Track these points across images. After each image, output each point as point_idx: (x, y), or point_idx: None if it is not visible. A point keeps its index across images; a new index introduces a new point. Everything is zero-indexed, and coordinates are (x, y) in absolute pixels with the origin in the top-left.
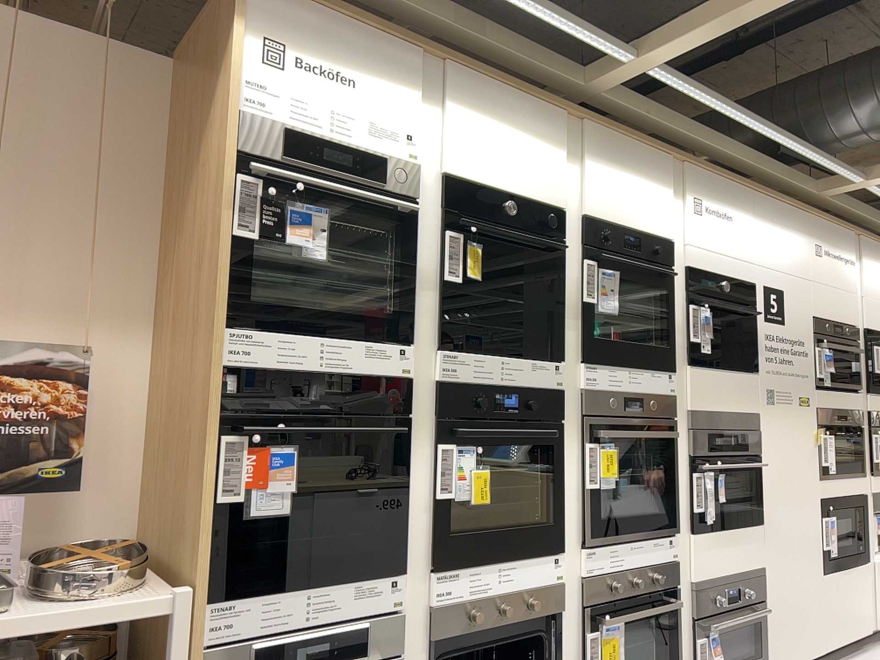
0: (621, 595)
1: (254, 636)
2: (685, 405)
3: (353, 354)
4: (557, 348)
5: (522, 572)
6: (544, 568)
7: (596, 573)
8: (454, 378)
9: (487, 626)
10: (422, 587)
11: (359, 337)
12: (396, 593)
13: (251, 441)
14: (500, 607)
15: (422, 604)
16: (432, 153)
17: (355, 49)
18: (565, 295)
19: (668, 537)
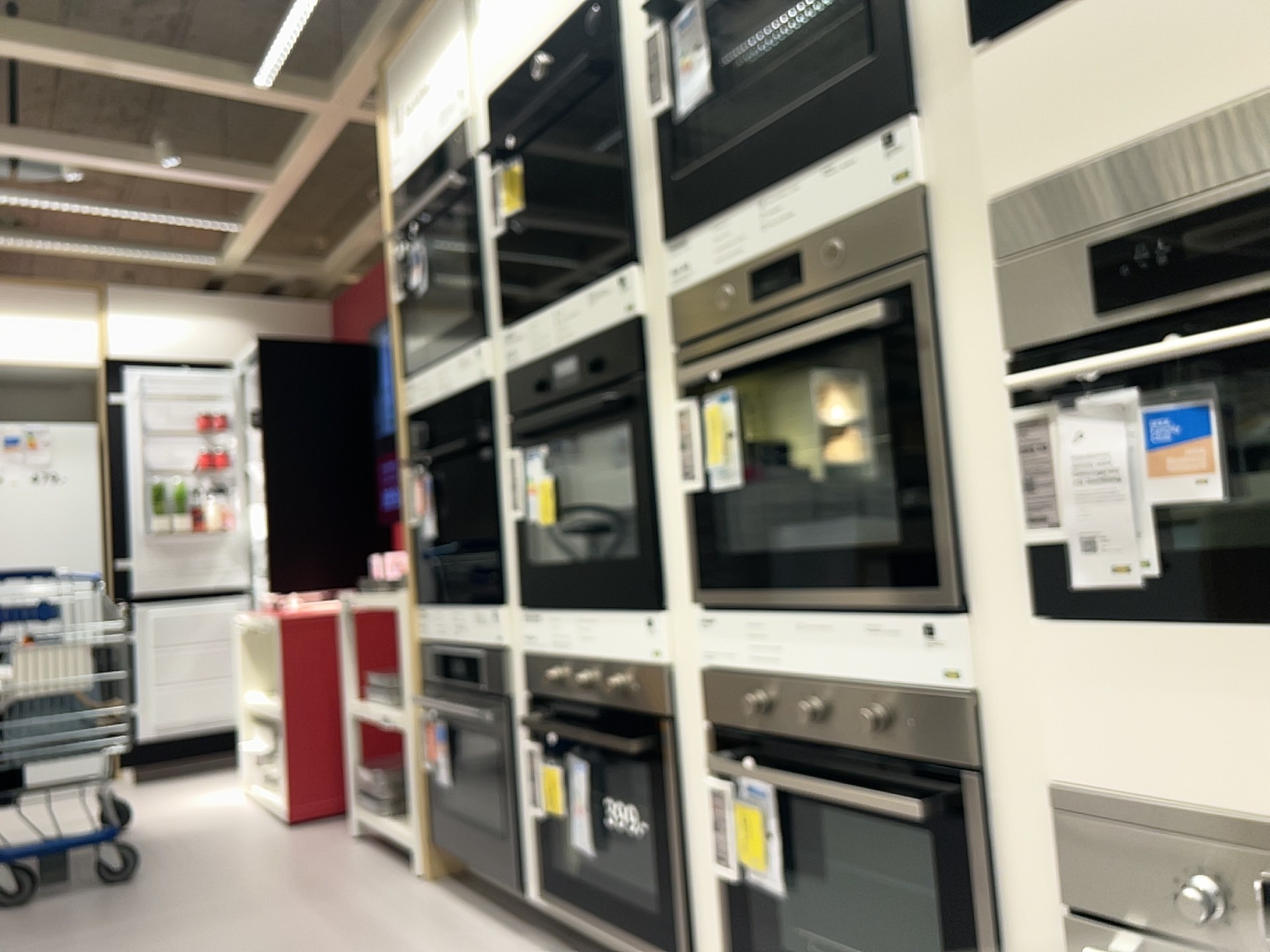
0: (782, 733)
1: (435, 642)
2: (986, 190)
3: (451, 371)
4: (633, 241)
5: (605, 633)
6: (633, 635)
7: (726, 667)
8: (514, 360)
9: (573, 700)
10: (522, 628)
11: (454, 350)
12: (496, 628)
13: (418, 473)
14: (579, 677)
15: (523, 649)
16: (480, 85)
17: (423, 49)
18: (632, 134)
19: (923, 619)
